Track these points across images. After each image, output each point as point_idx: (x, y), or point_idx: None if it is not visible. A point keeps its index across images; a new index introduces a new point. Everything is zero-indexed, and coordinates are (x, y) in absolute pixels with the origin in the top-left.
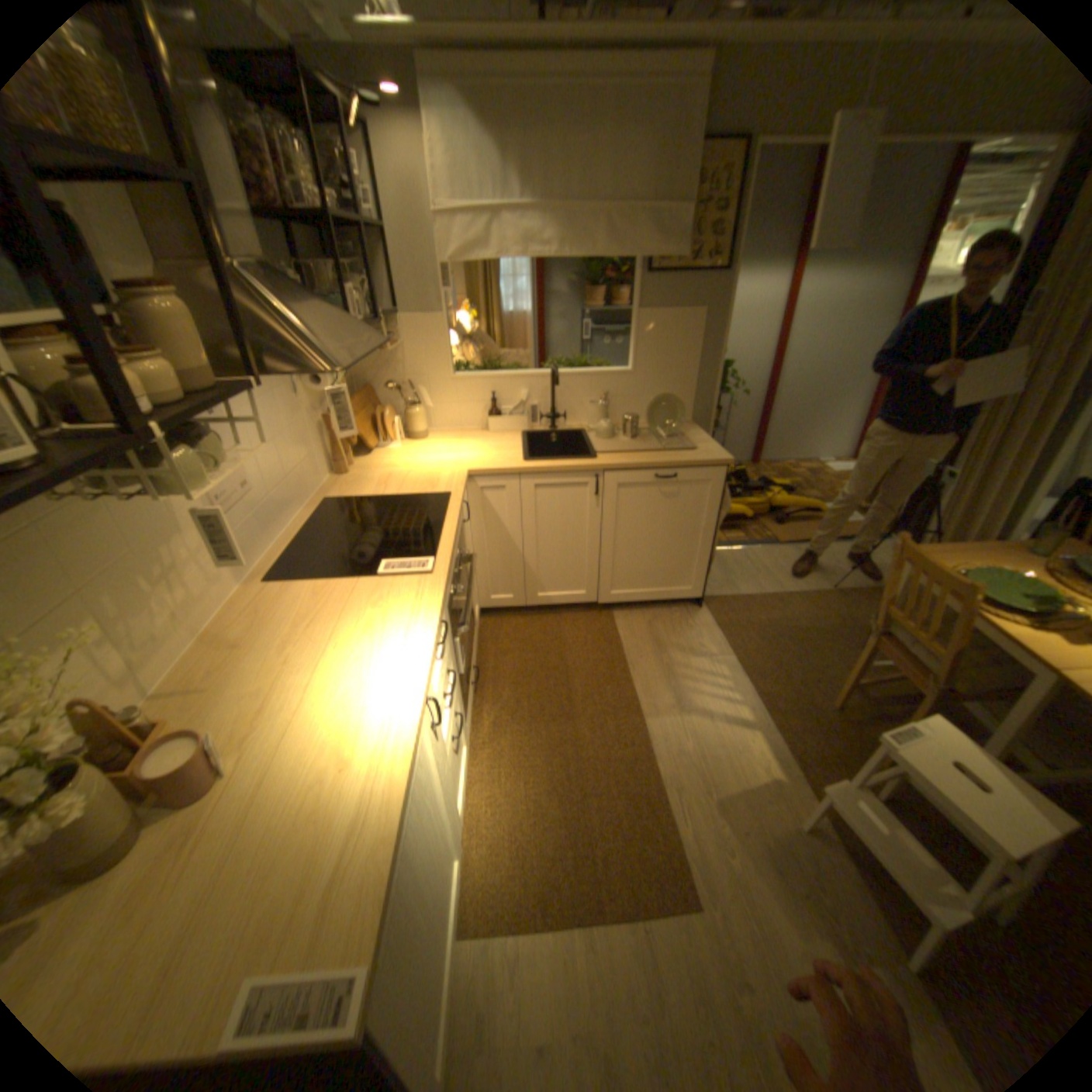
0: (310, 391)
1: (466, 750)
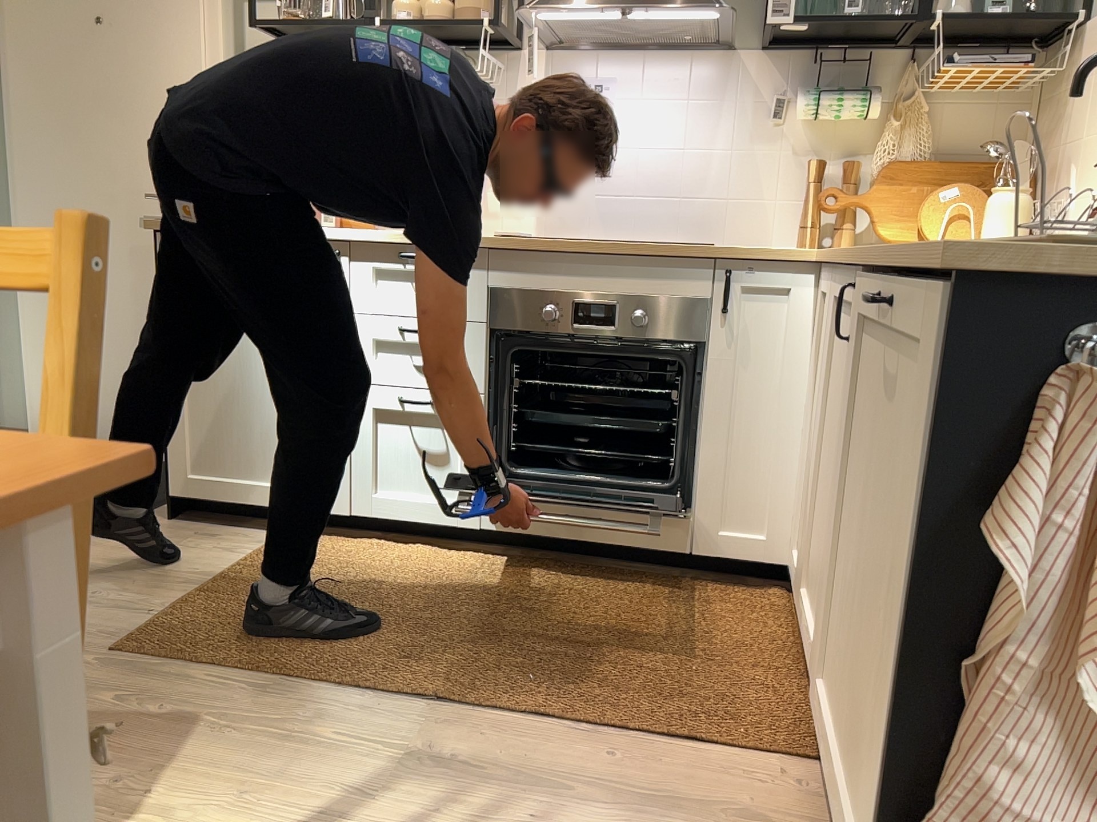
0: (825, 132)
1: (491, 559)
